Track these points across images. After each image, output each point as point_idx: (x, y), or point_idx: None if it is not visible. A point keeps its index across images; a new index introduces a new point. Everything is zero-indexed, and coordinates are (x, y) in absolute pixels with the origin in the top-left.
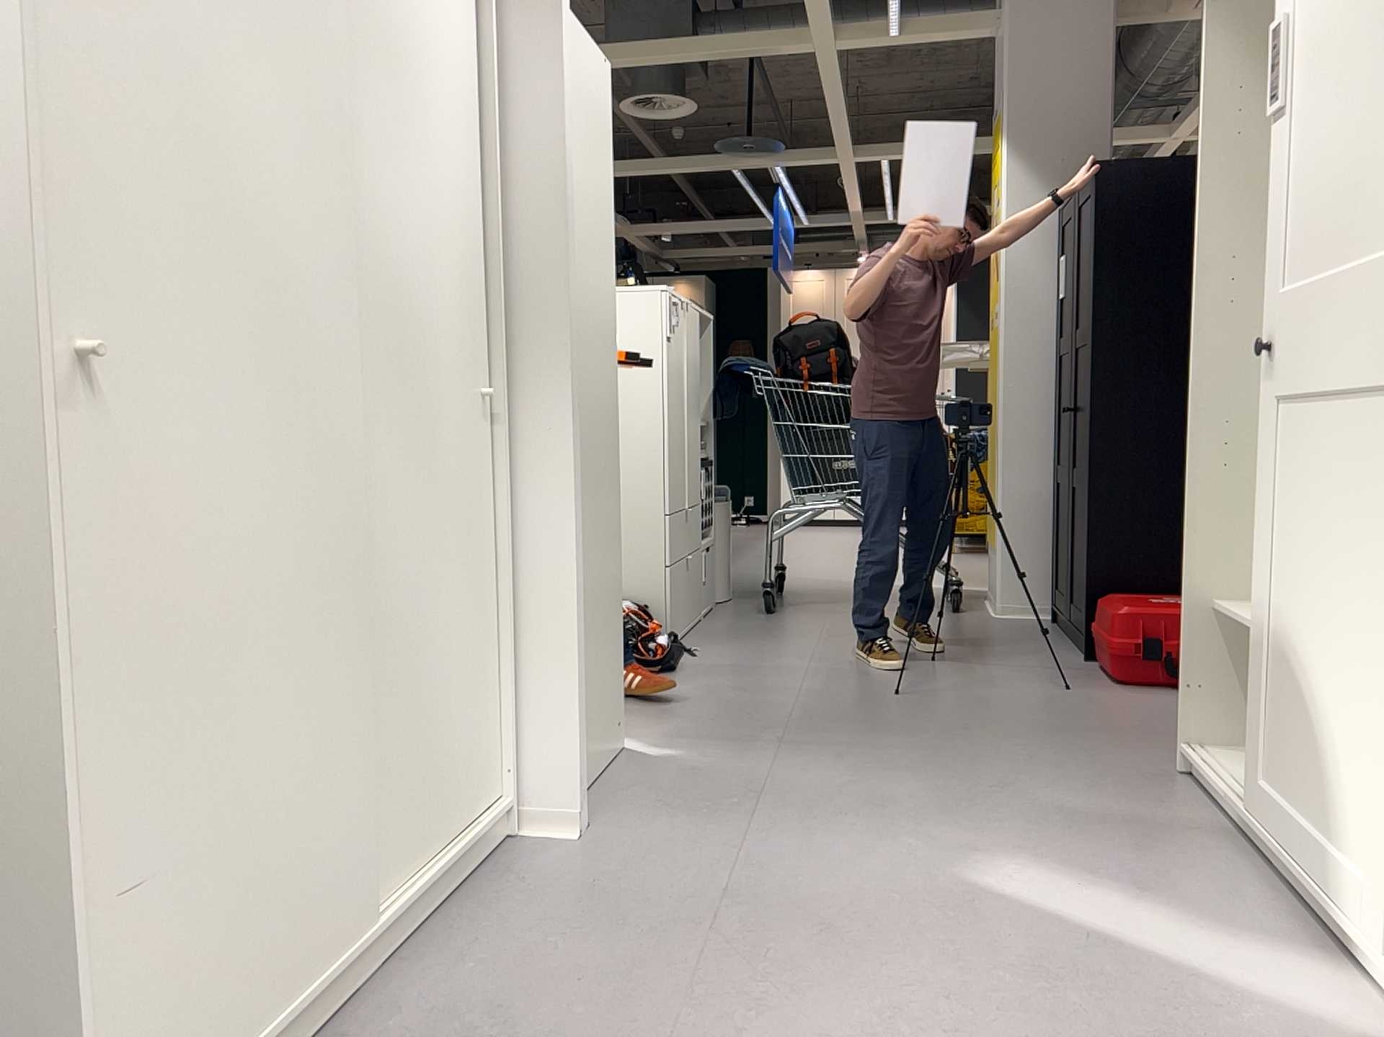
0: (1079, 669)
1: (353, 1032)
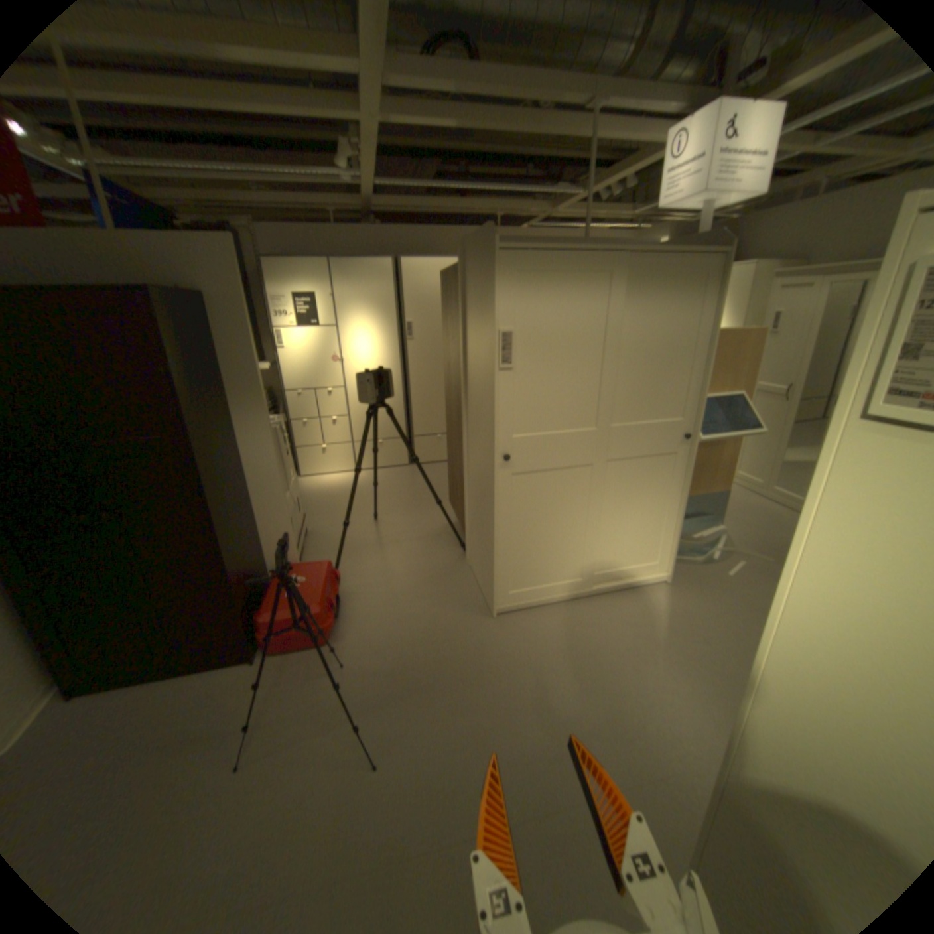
0: (281, 665)
1: None
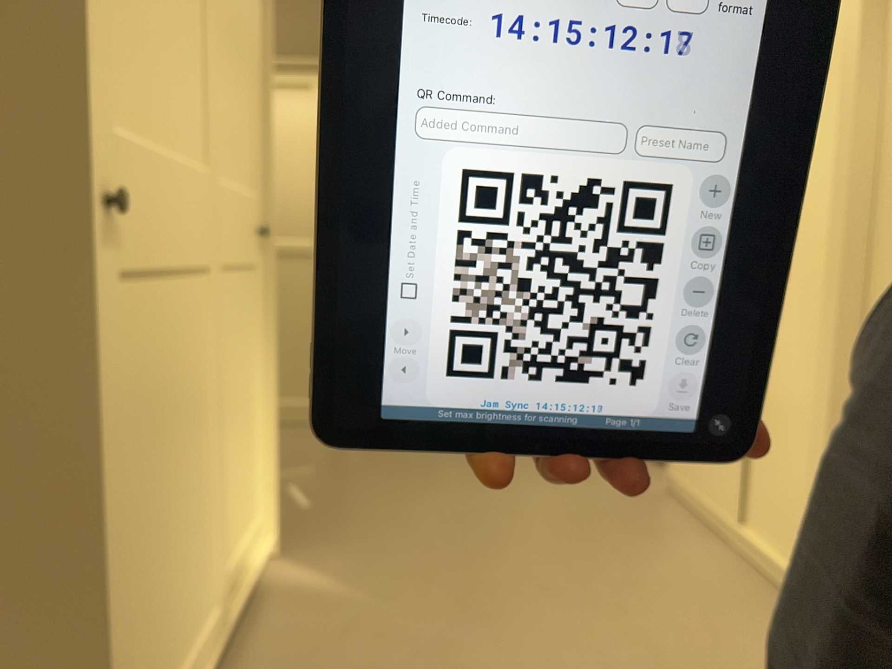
0: None
1: (707, 537)
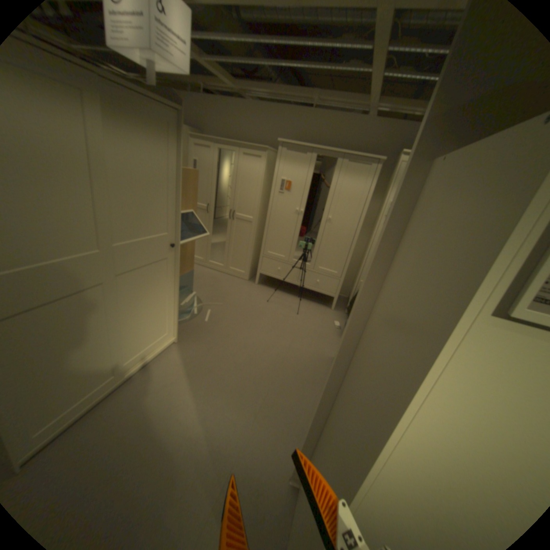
0: None
1: None
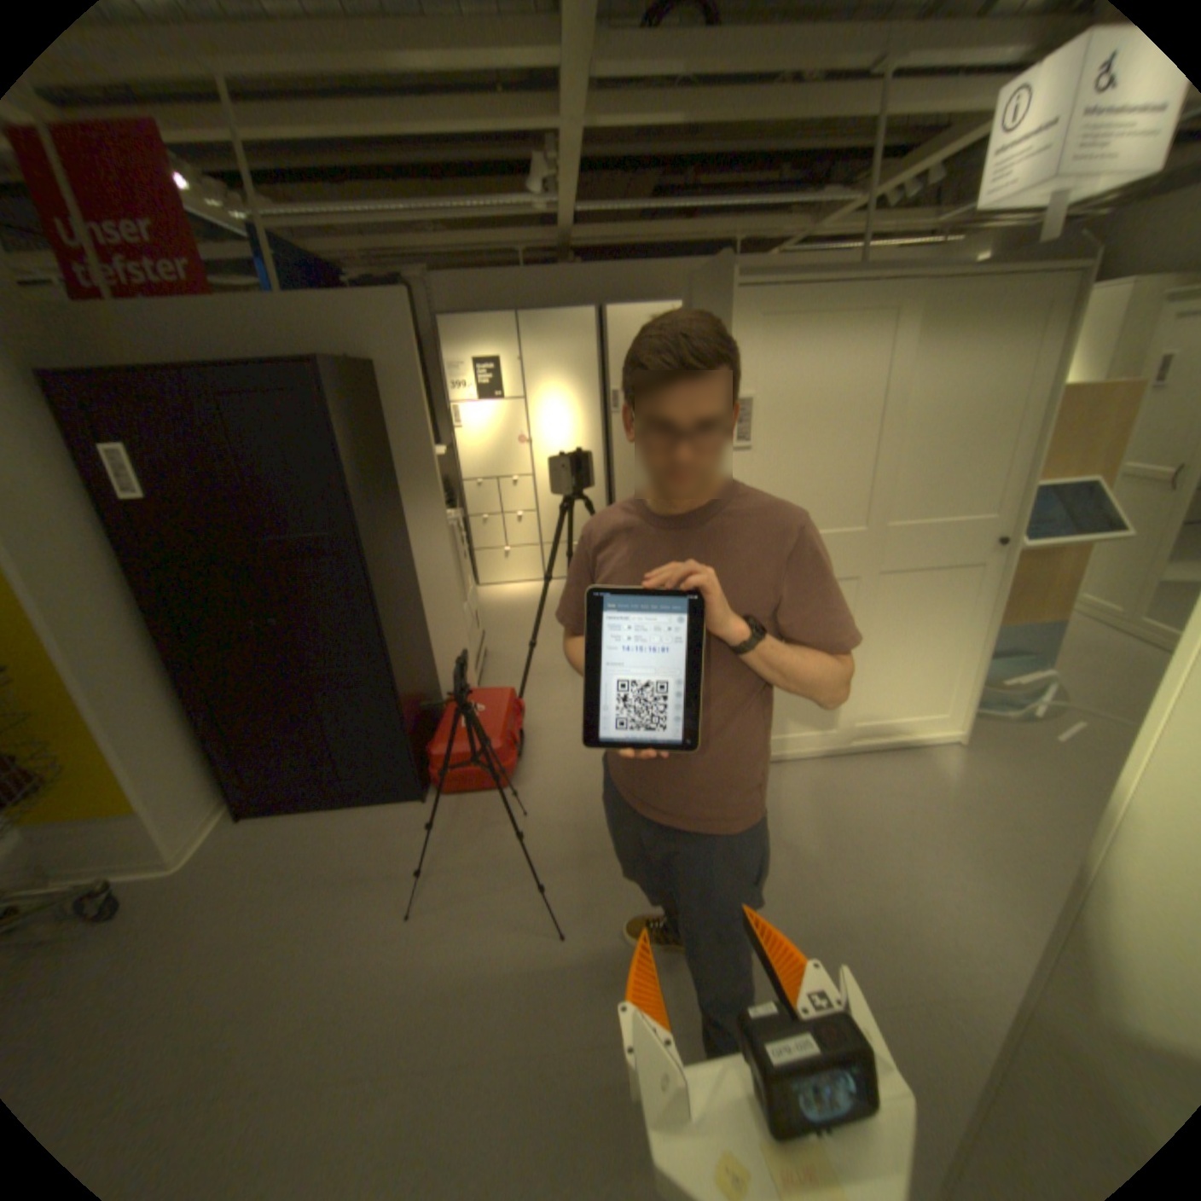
0: (456, 807)
1: None
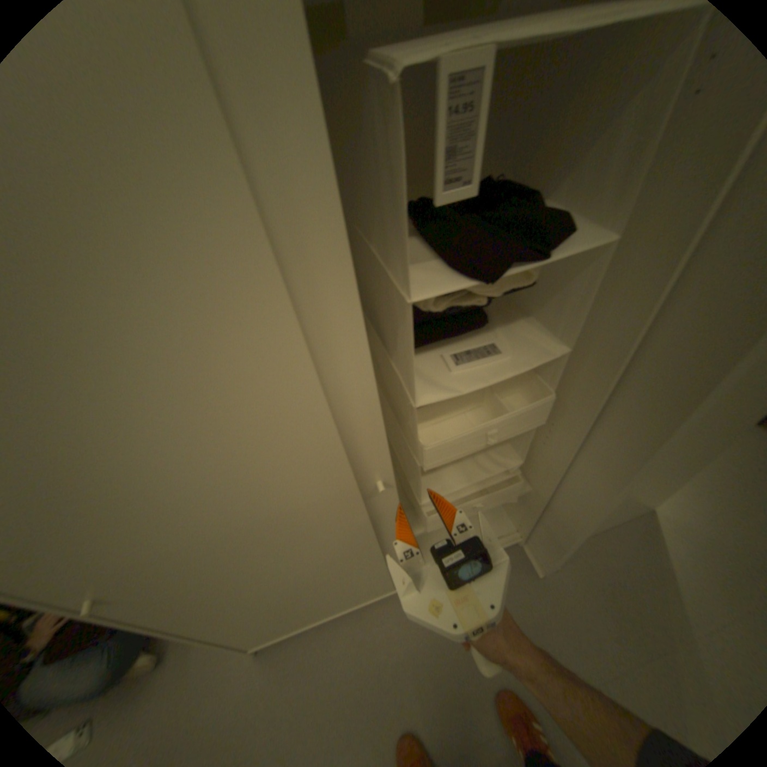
0: None
1: (364, 621)
